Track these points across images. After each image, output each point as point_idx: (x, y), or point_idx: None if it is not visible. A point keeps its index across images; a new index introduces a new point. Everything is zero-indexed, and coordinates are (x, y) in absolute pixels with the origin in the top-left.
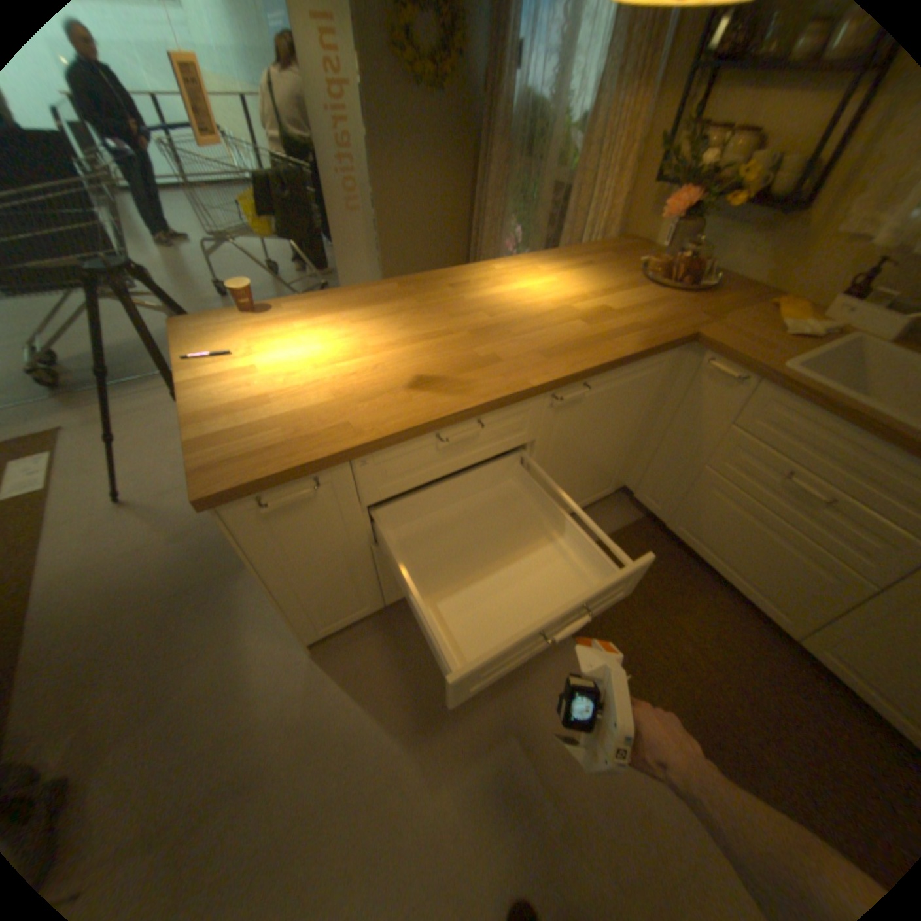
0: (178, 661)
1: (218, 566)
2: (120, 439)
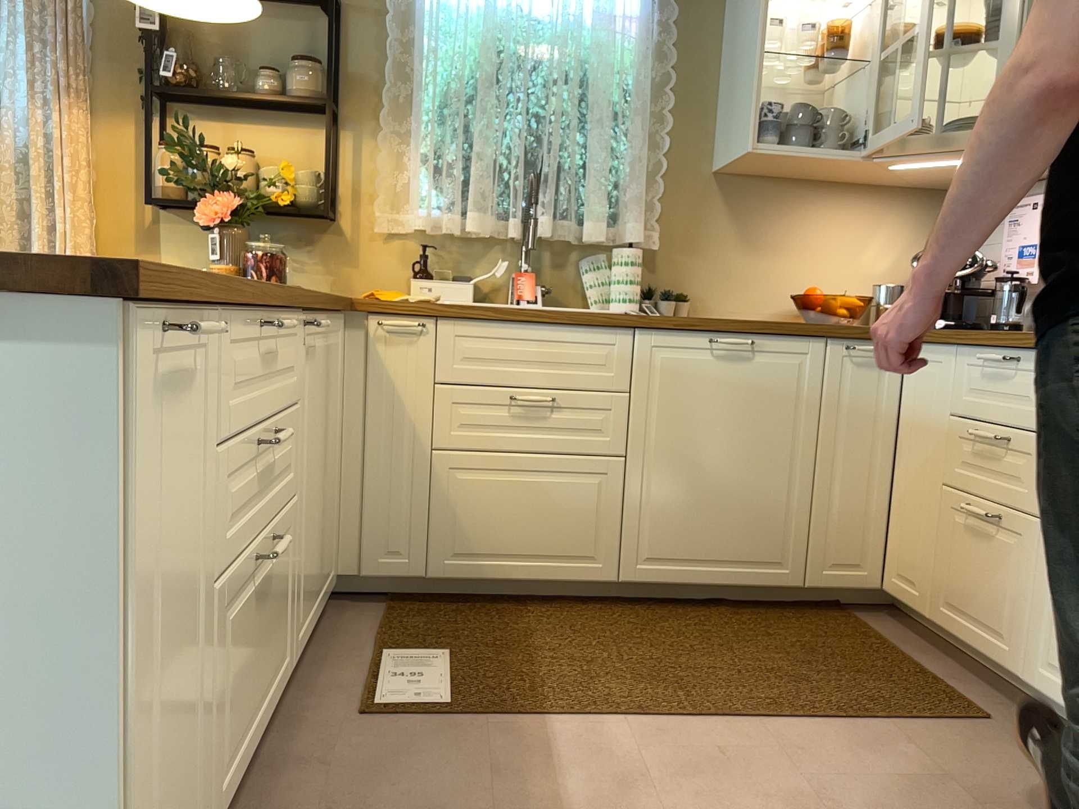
0: None
1: None
2: None
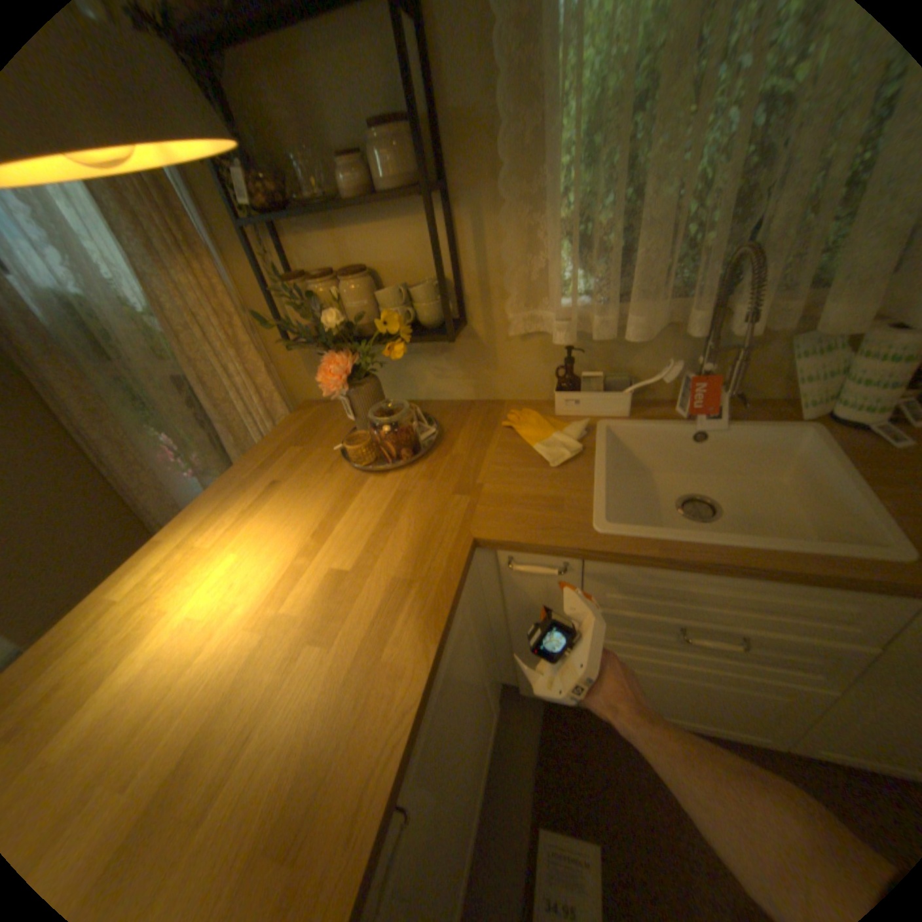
0: None
1: None
2: None
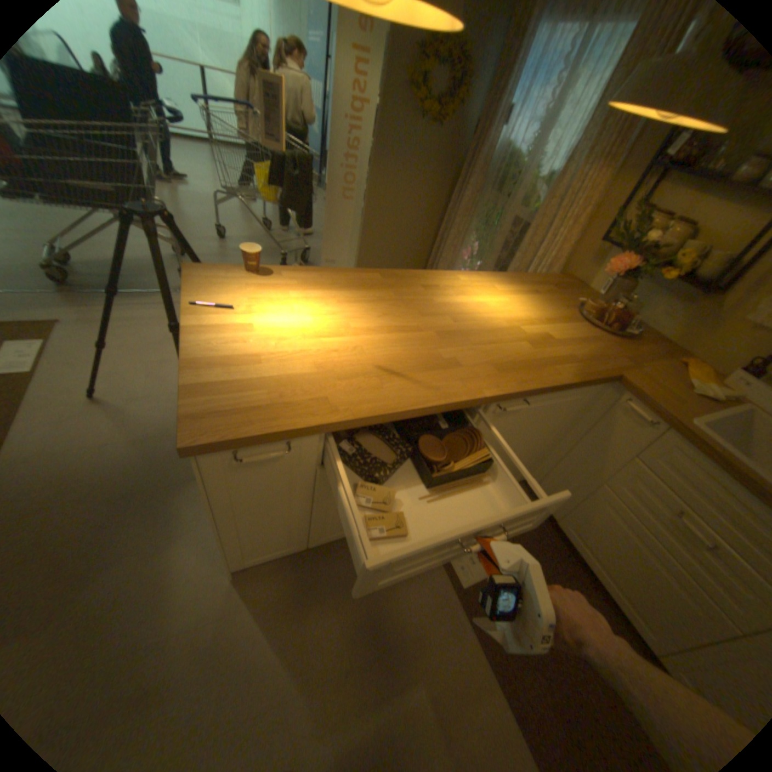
0: (111, 561)
1: (166, 477)
2: (107, 342)
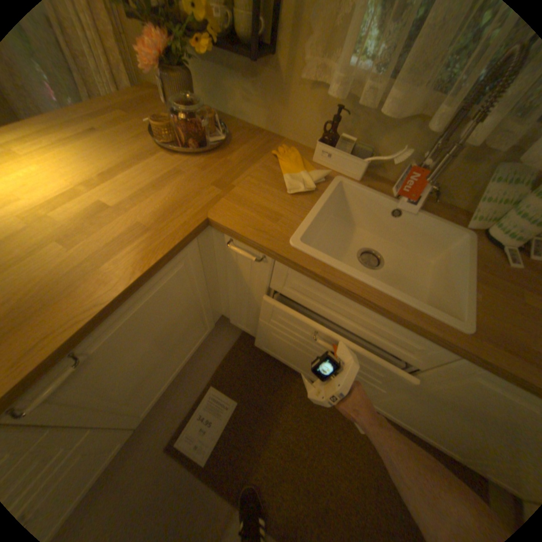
0: None
1: None
2: None
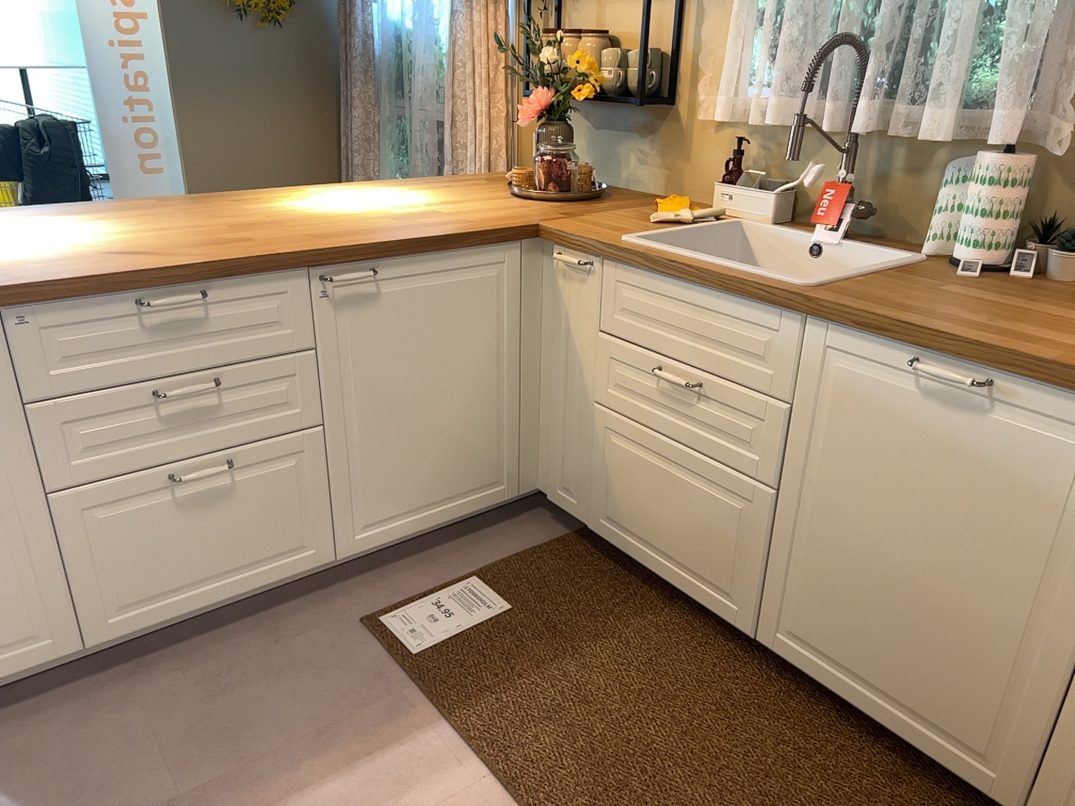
0: None
1: None
2: None
